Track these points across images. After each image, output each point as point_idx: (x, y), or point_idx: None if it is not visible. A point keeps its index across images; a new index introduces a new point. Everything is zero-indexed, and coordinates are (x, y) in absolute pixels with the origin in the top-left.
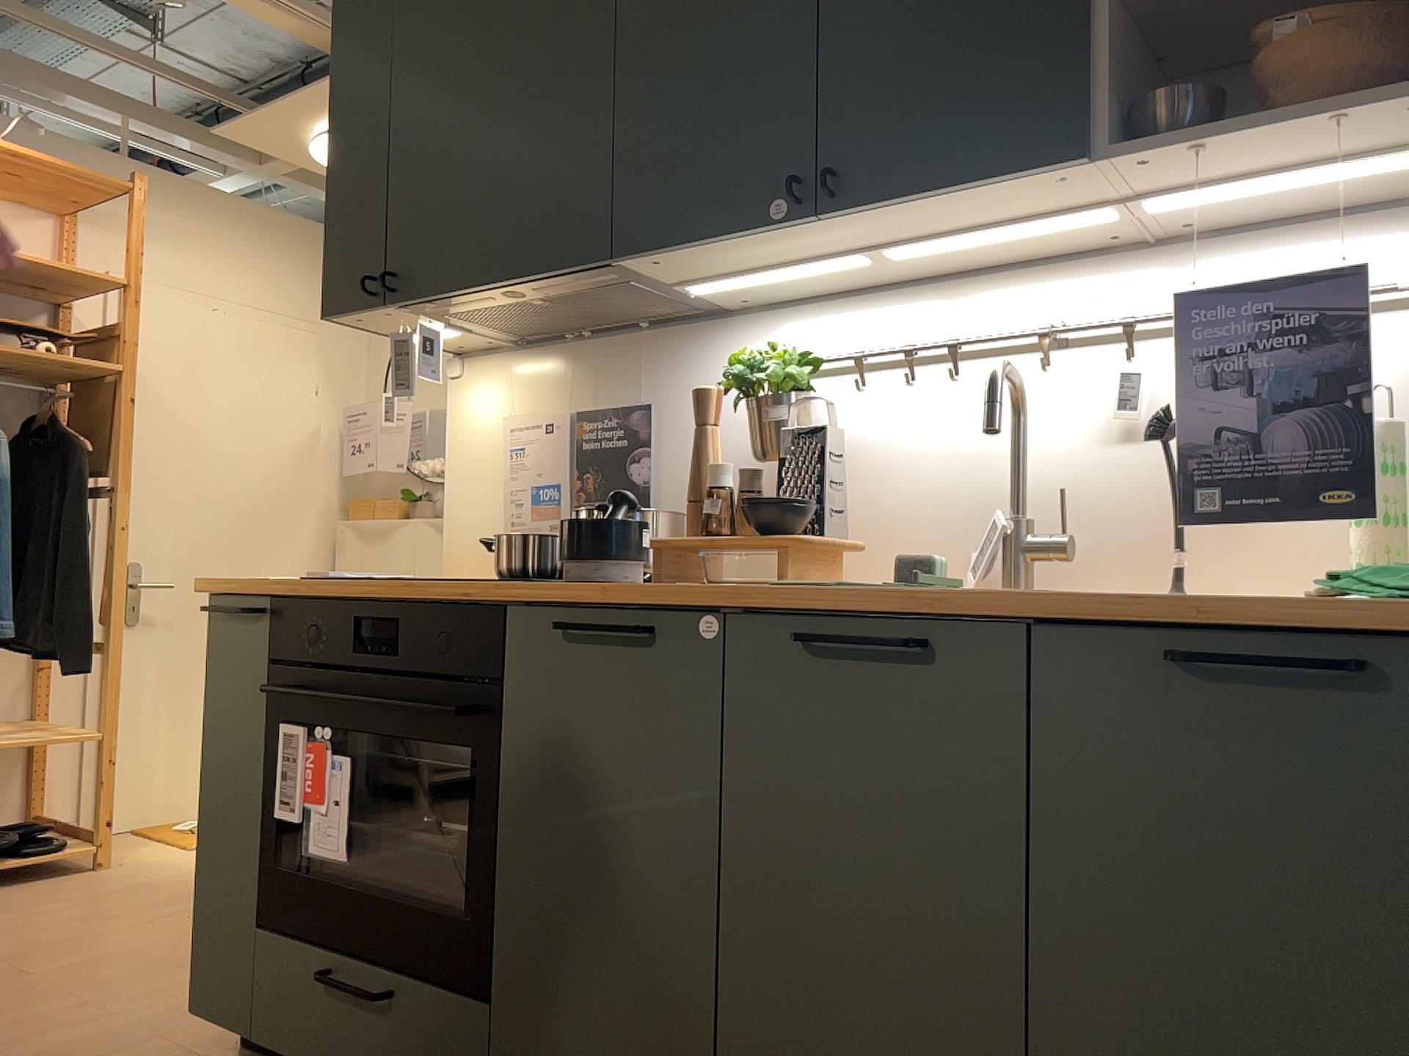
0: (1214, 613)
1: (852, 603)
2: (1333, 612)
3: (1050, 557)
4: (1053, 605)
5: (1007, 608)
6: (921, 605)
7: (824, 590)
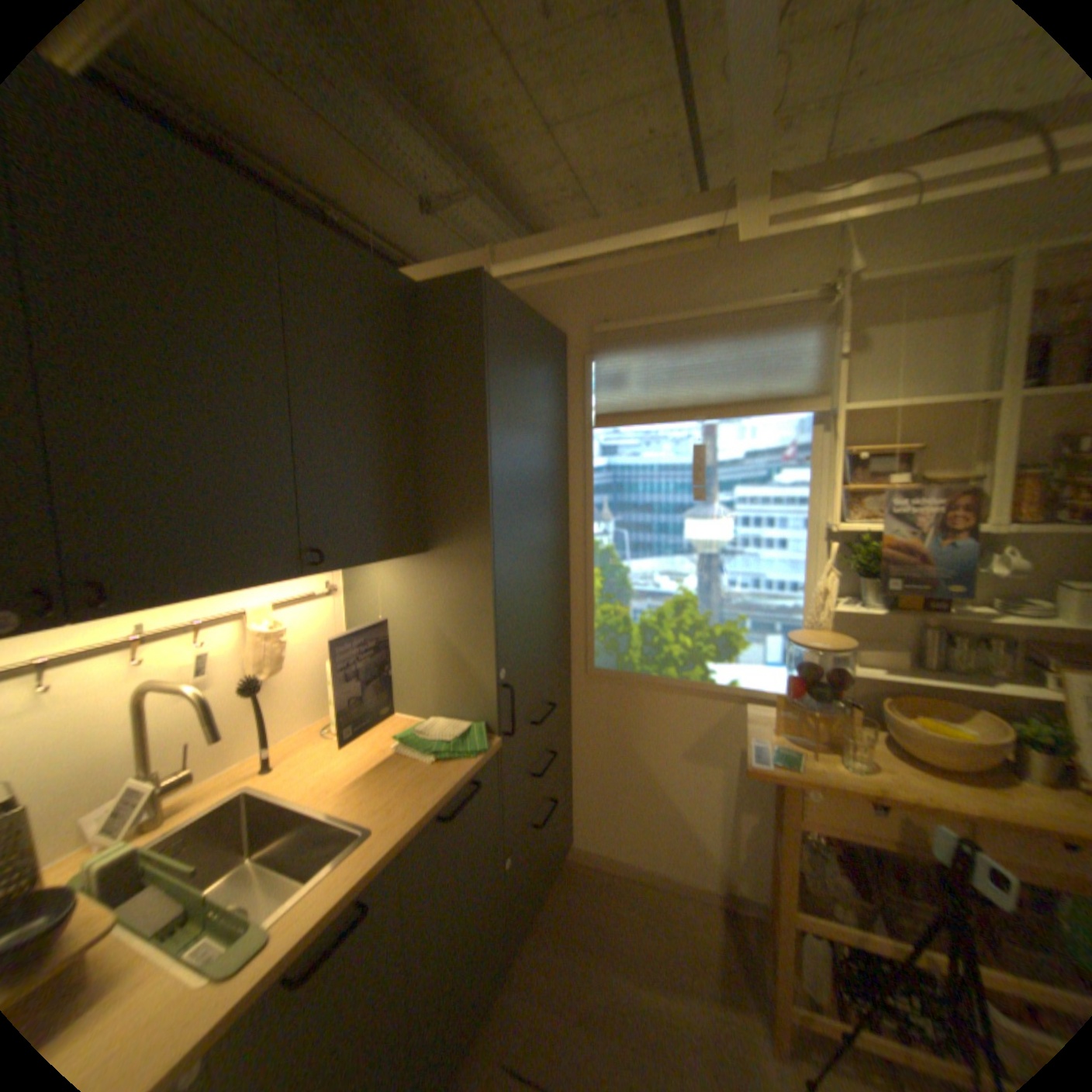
0: (450, 796)
1: (309, 926)
2: (473, 773)
3: (173, 789)
4: (412, 835)
5: (395, 852)
6: (358, 887)
7: (281, 937)
